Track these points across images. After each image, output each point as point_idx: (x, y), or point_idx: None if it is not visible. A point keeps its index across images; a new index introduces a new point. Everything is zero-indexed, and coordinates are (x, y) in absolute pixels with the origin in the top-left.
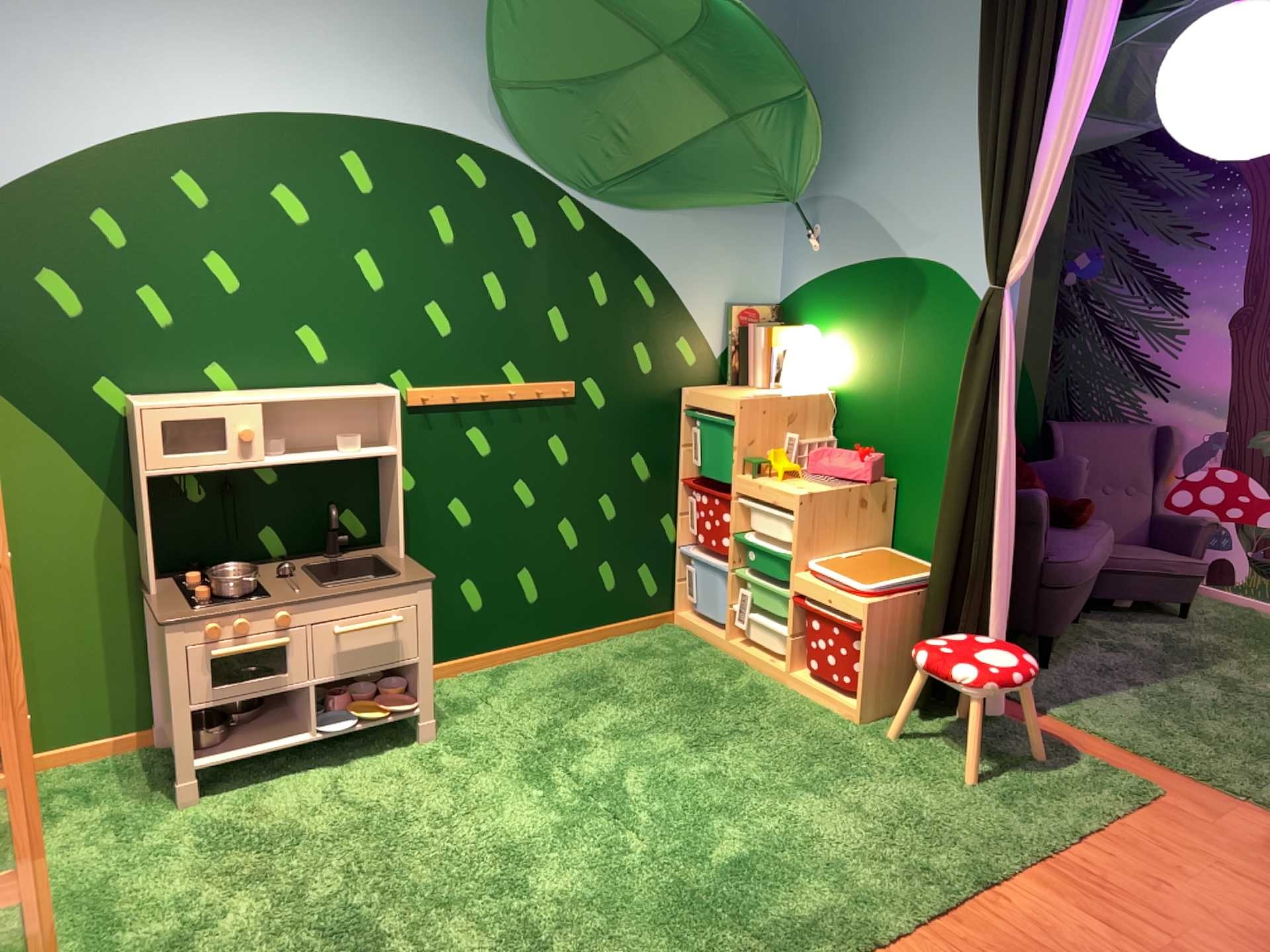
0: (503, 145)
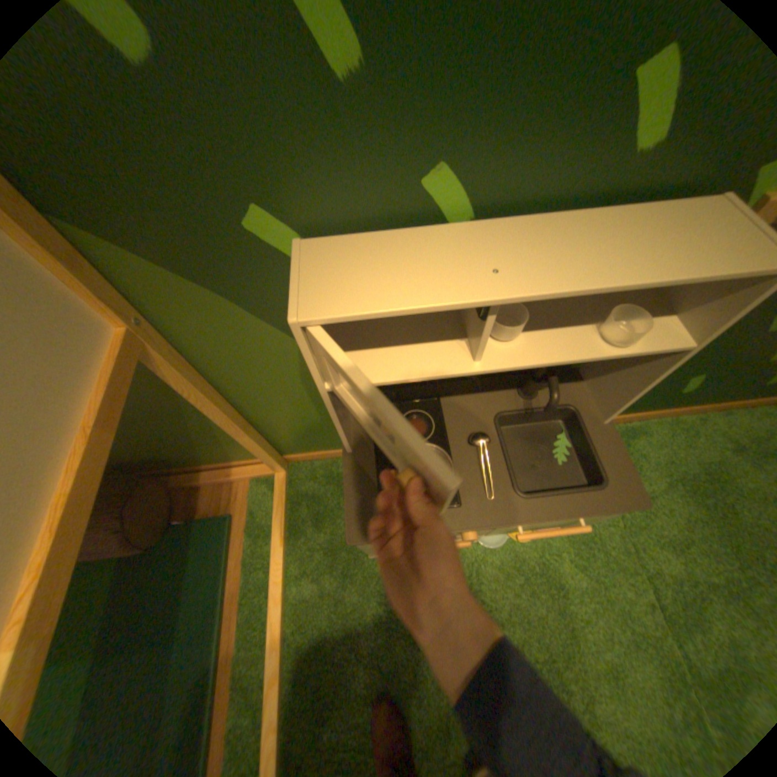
0: None
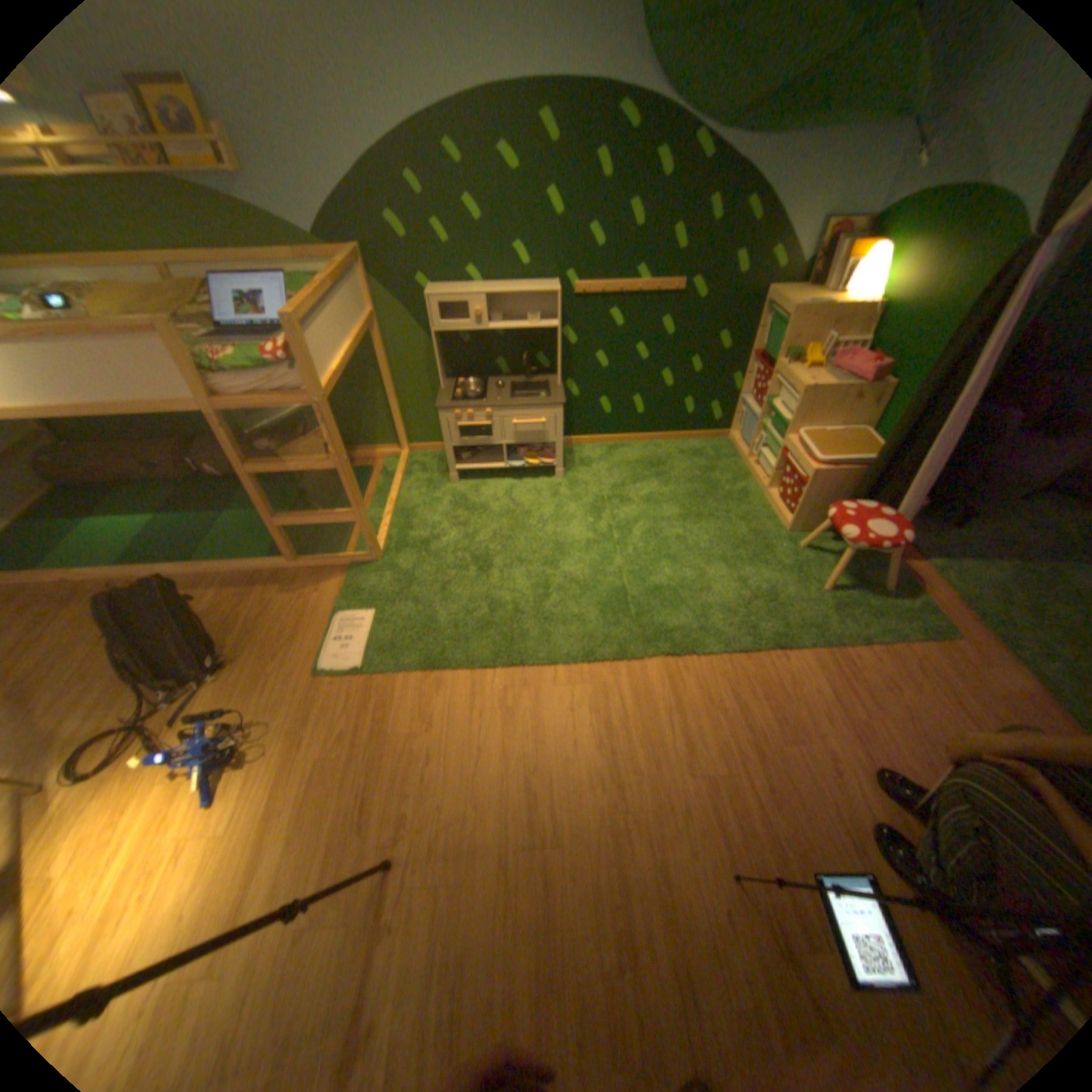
0: (655, 89)
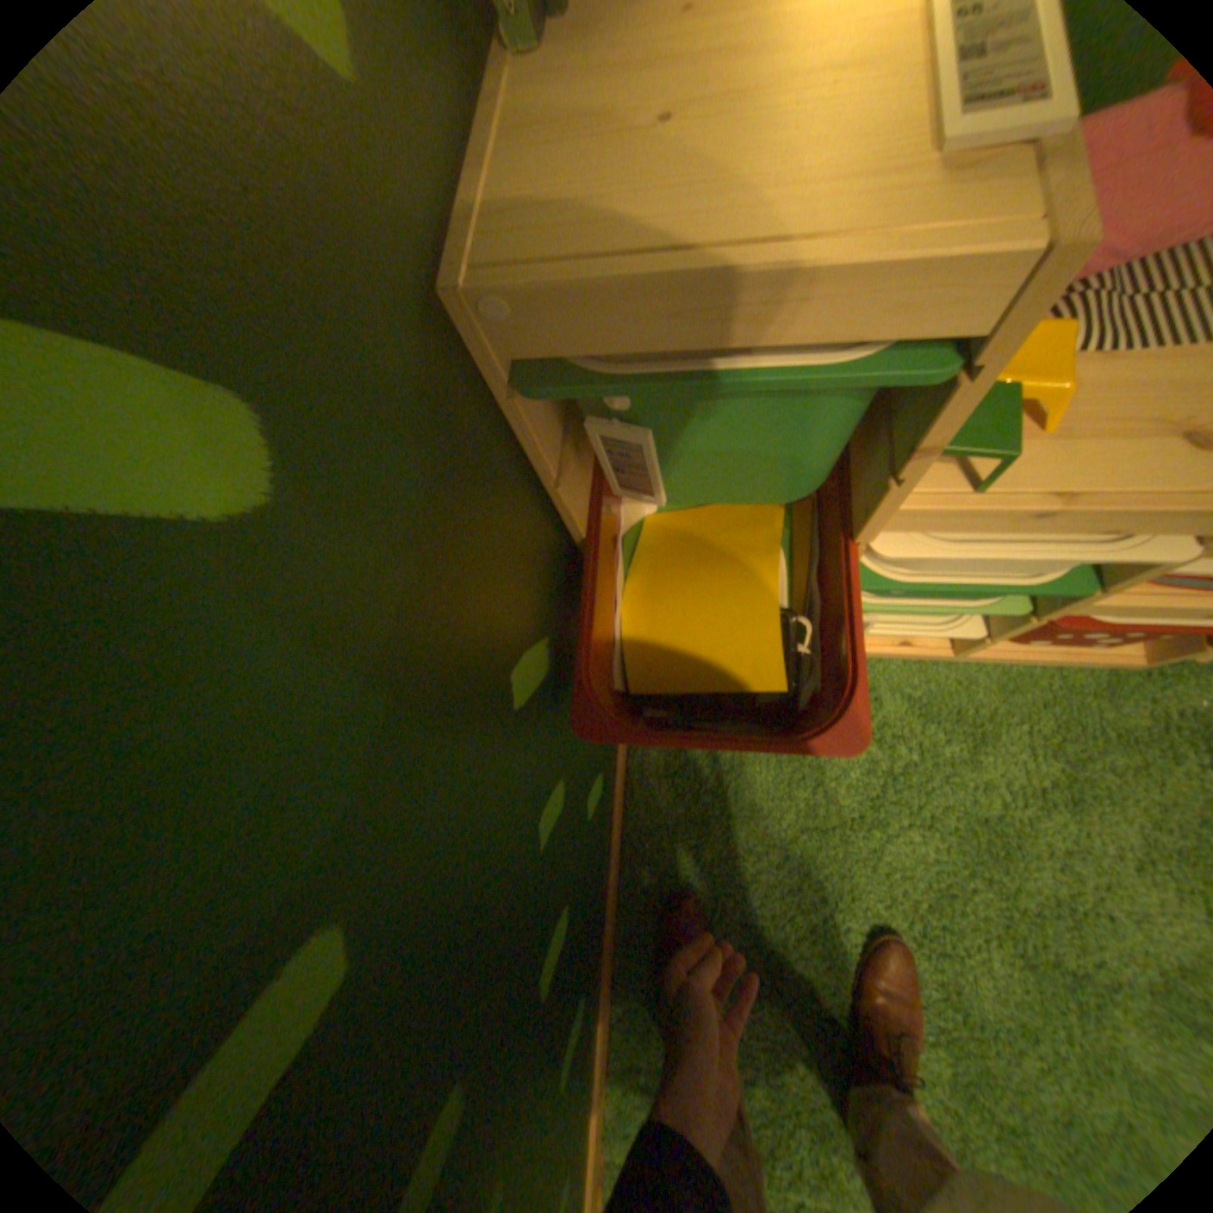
0: None
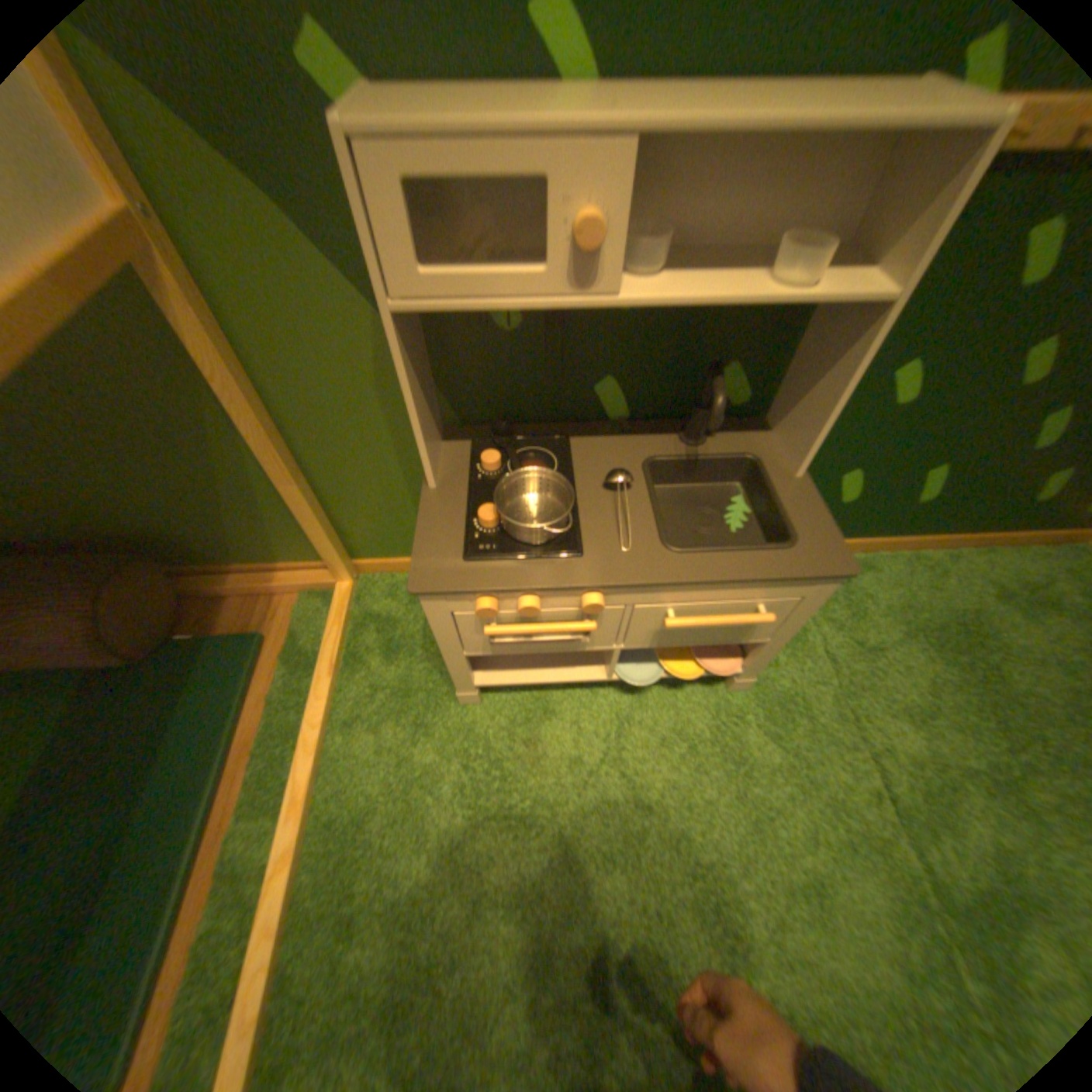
0: None
